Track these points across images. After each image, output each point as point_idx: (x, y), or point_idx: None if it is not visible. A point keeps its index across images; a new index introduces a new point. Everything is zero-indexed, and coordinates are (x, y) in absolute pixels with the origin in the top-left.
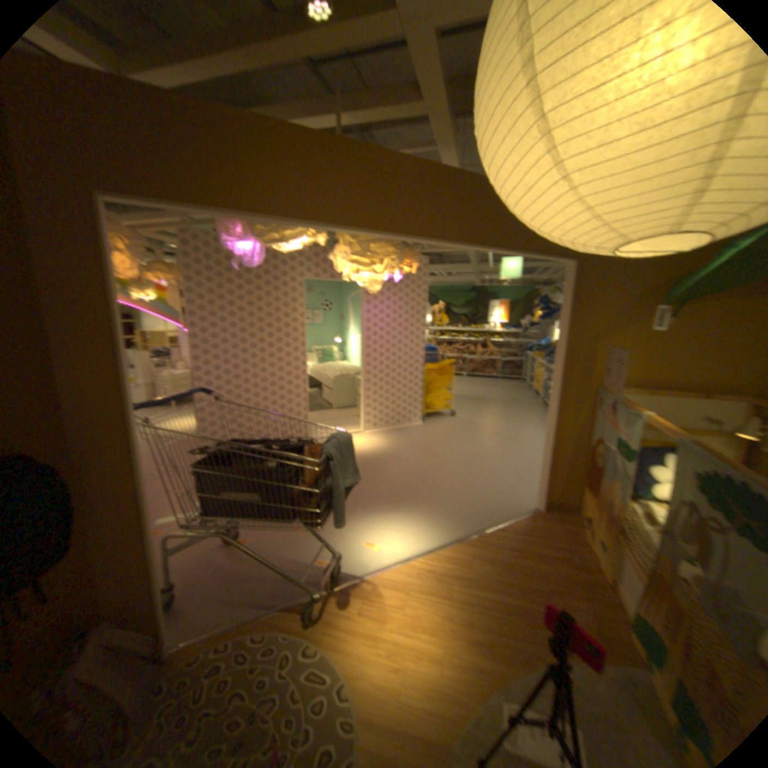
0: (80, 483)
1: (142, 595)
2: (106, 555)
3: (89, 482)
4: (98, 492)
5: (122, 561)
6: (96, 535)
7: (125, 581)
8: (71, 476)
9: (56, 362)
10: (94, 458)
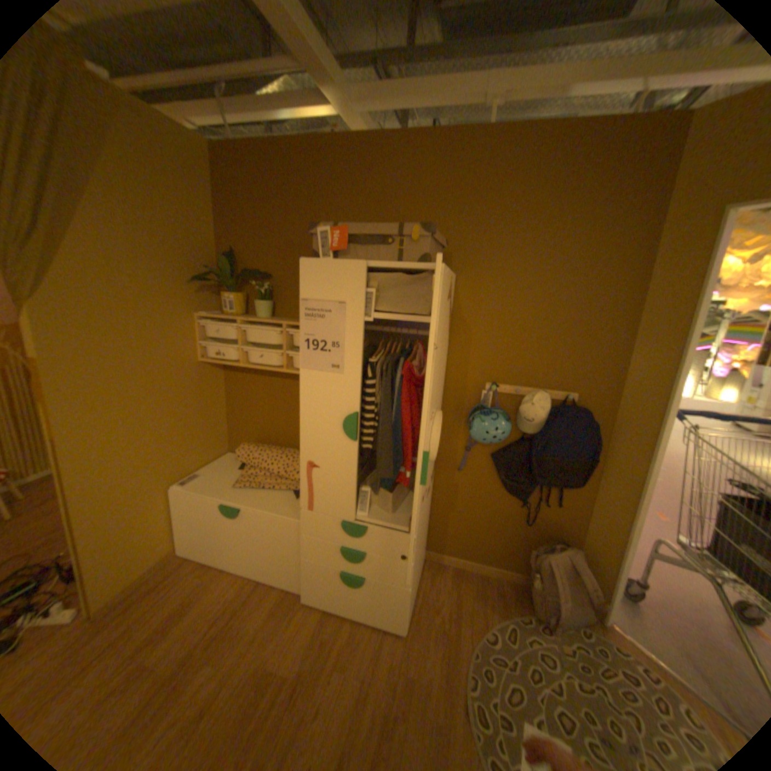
0: (613, 449)
1: (615, 563)
2: (606, 512)
3: (619, 451)
4: (621, 462)
5: (614, 525)
6: (606, 492)
7: (610, 541)
8: (610, 440)
9: (636, 354)
10: (630, 435)
